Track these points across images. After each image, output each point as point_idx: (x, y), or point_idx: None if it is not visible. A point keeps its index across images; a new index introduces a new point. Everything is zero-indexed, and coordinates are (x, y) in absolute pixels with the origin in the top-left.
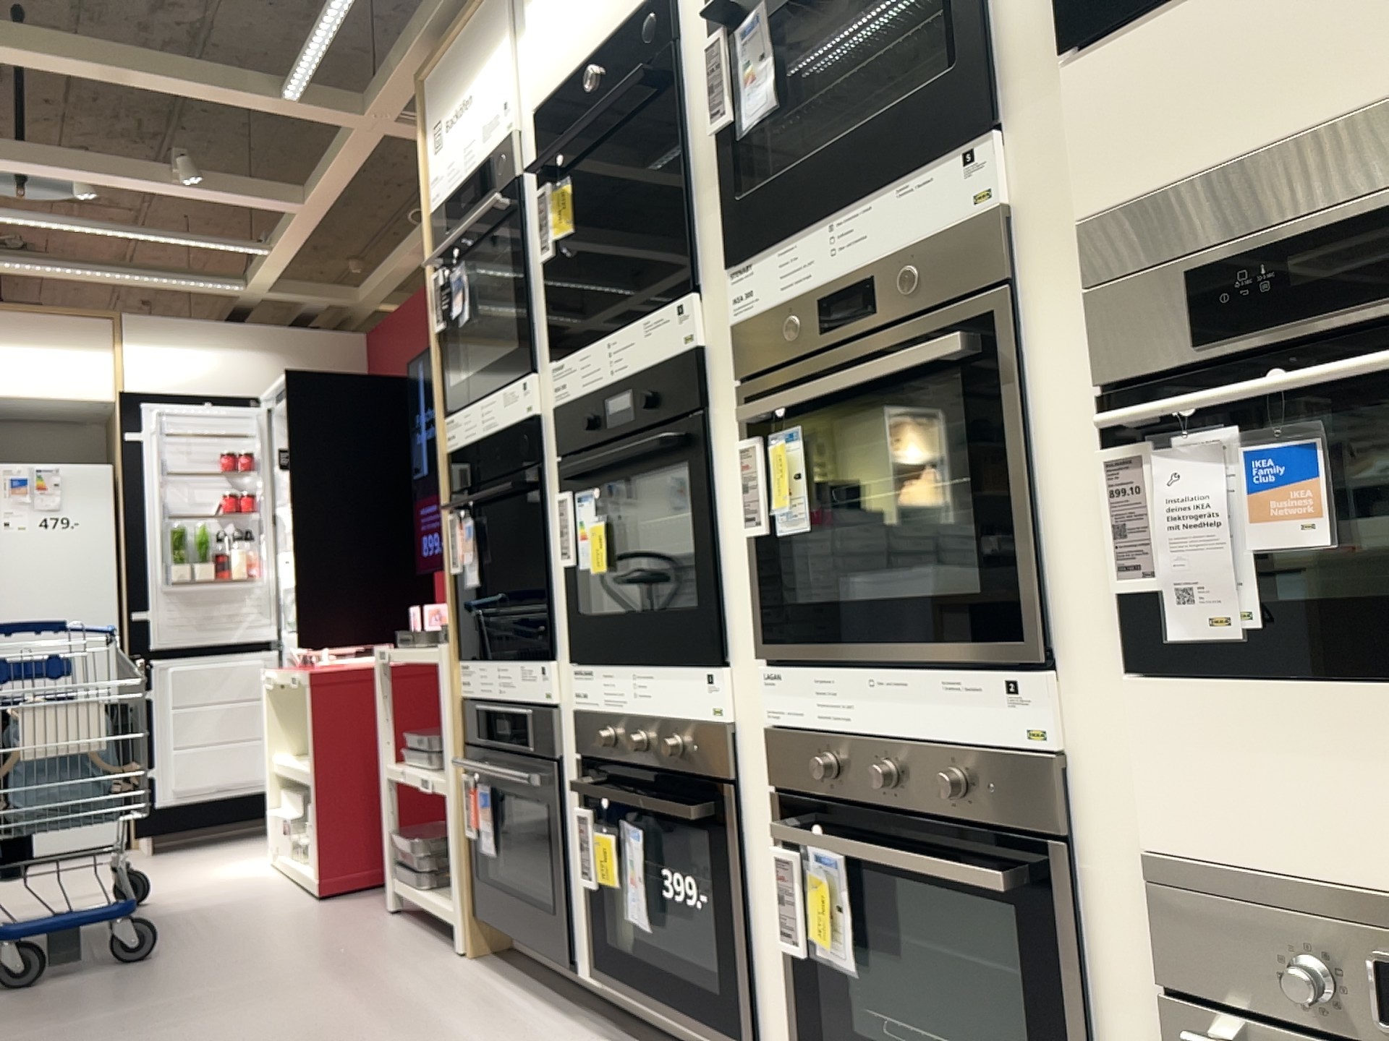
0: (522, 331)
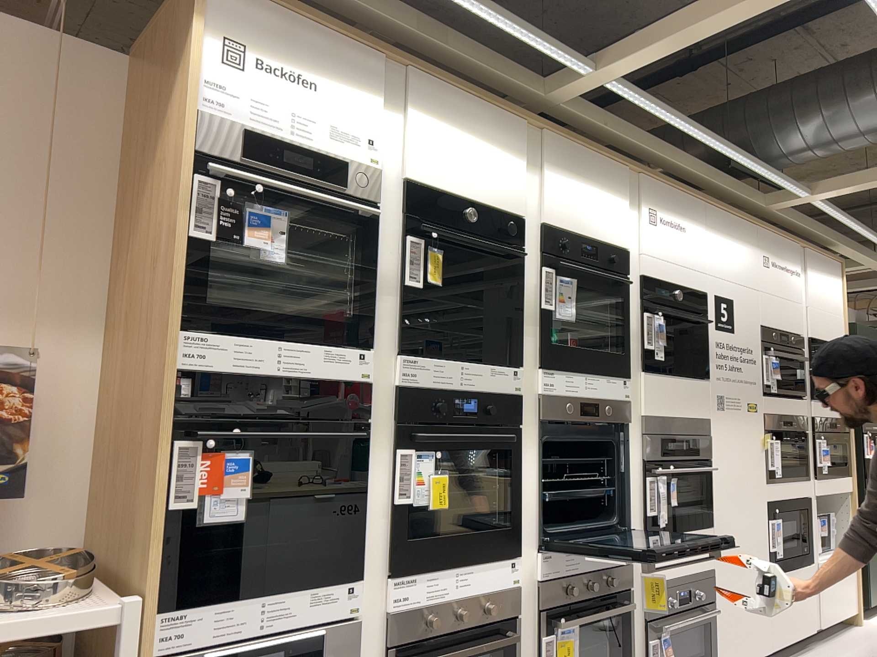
0: (369, 316)
